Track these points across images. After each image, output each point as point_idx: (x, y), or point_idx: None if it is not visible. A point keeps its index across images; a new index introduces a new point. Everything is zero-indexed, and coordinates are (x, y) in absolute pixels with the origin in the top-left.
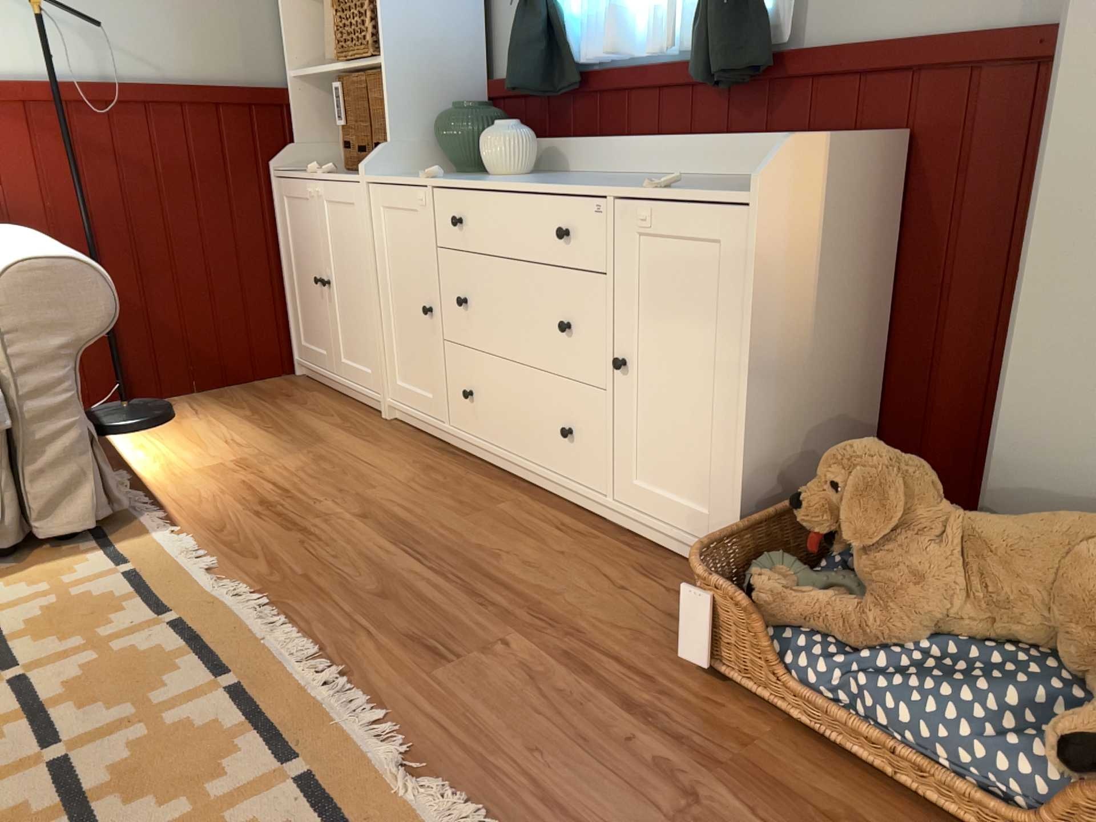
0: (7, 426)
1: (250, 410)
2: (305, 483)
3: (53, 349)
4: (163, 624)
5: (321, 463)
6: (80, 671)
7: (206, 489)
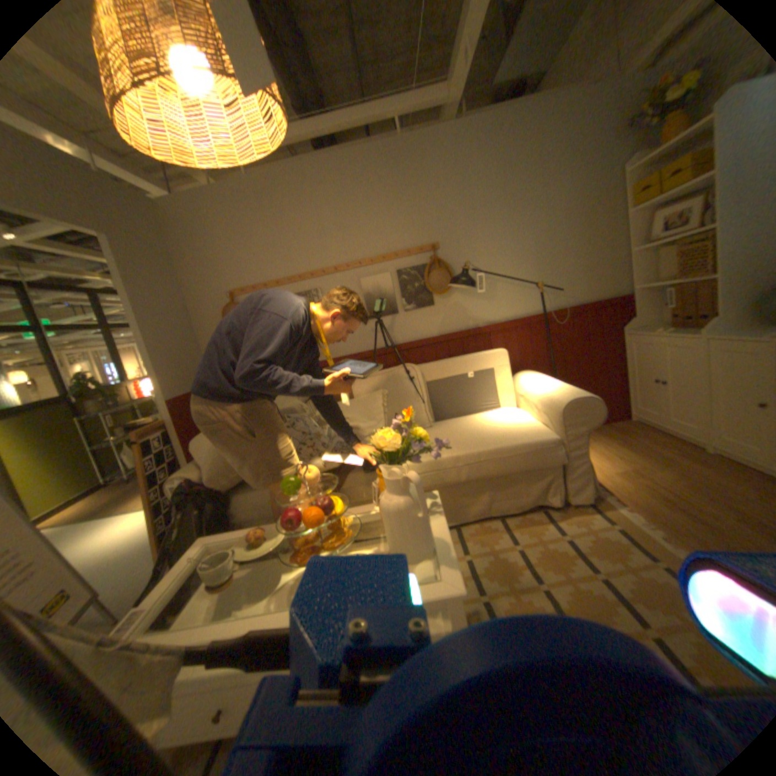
0: (564, 462)
1: (620, 440)
2: (684, 491)
3: (580, 432)
4: (660, 569)
5: (686, 479)
6: (633, 586)
7: (627, 486)
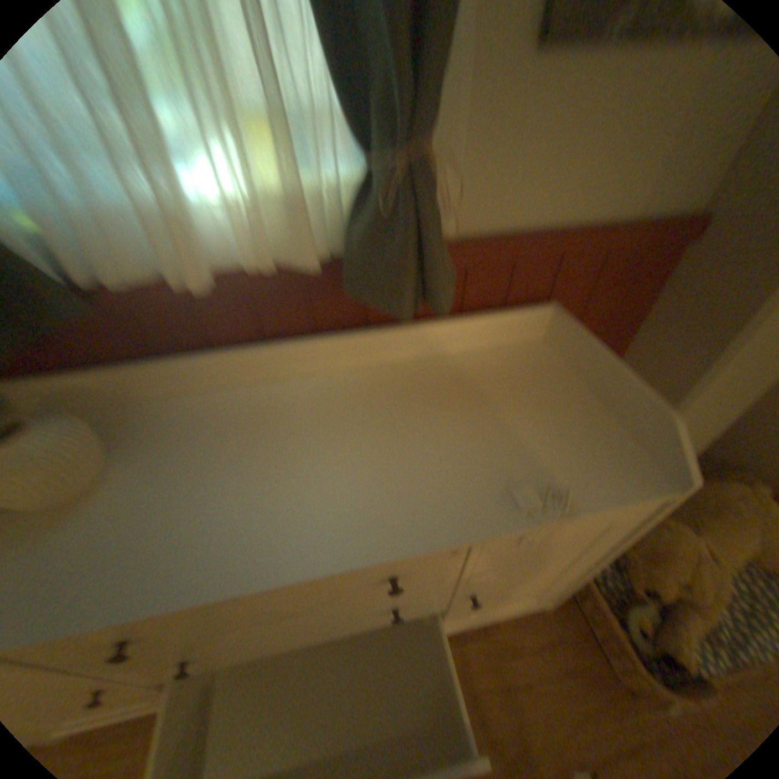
0: None
1: None
2: None
3: None
4: None
5: None
6: None
7: None
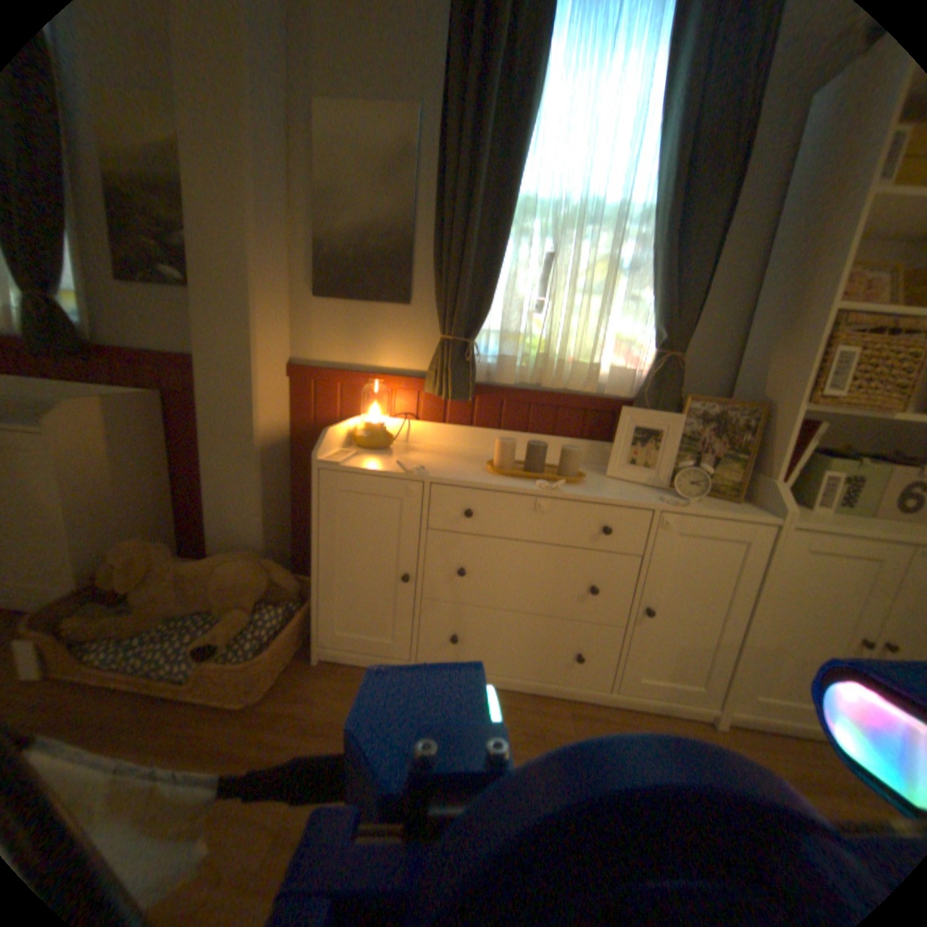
0: None
1: None
2: None
3: None
4: None
5: None
6: None
7: None
